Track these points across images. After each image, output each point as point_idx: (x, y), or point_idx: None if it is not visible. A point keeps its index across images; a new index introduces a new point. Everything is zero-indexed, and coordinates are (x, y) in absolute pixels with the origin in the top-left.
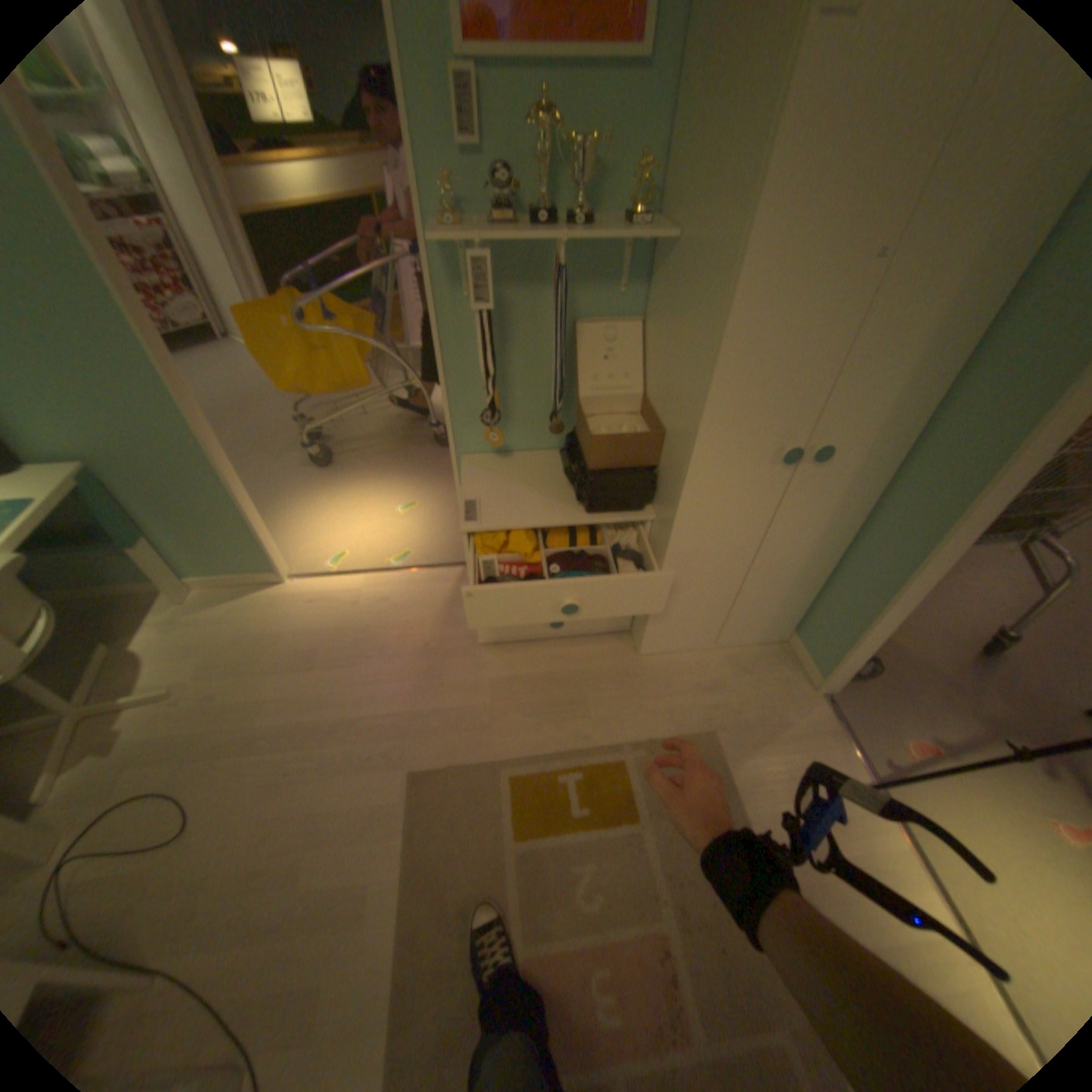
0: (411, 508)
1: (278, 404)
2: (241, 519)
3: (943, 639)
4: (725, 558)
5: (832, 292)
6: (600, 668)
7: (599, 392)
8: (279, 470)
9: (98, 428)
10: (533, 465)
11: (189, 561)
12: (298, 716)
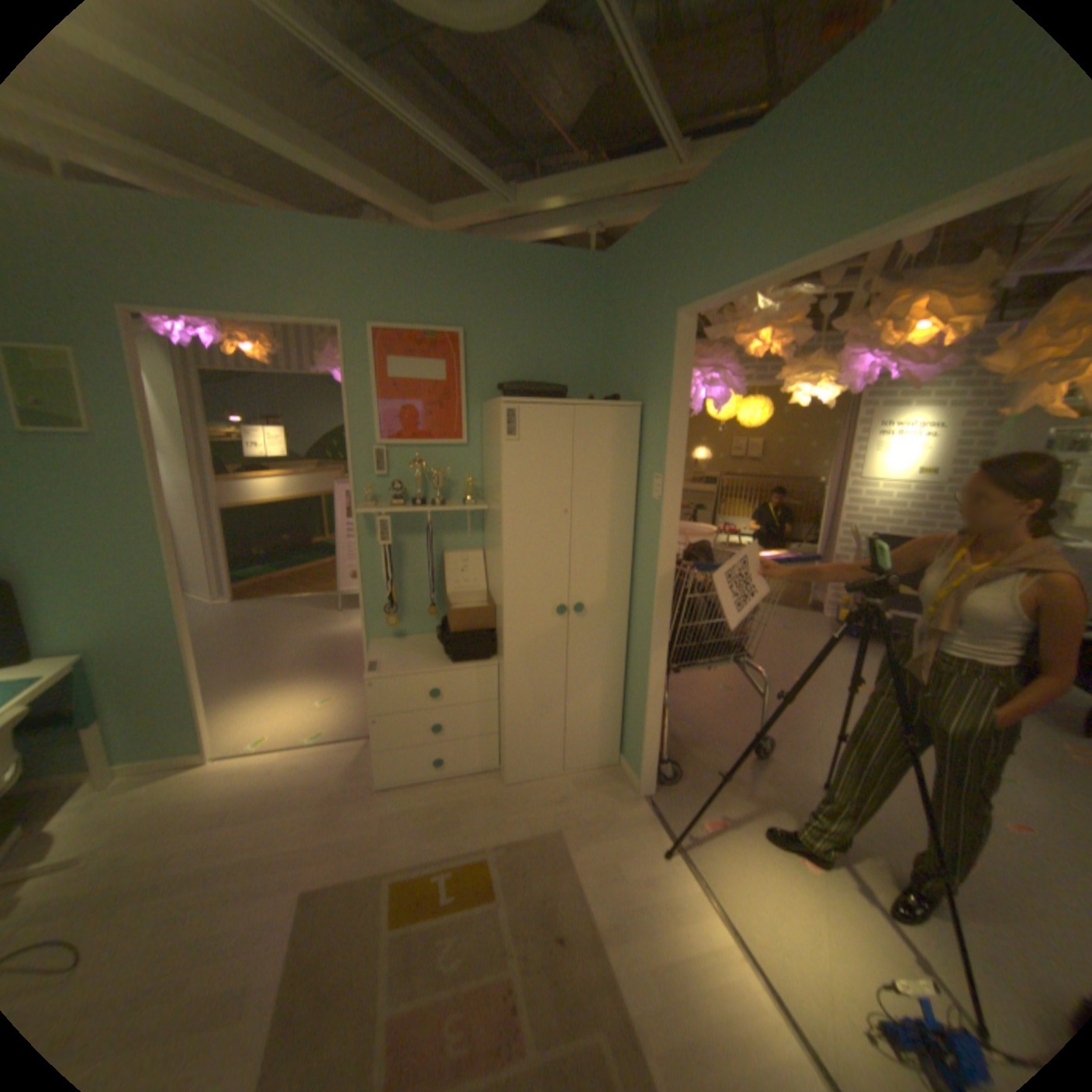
0: (326, 703)
1: (218, 639)
2: (187, 703)
3: (731, 753)
4: (546, 687)
5: (549, 528)
6: (473, 799)
7: (459, 591)
8: (212, 685)
9: (105, 631)
10: (420, 642)
11: (125, 747)
12: (203, 865)
